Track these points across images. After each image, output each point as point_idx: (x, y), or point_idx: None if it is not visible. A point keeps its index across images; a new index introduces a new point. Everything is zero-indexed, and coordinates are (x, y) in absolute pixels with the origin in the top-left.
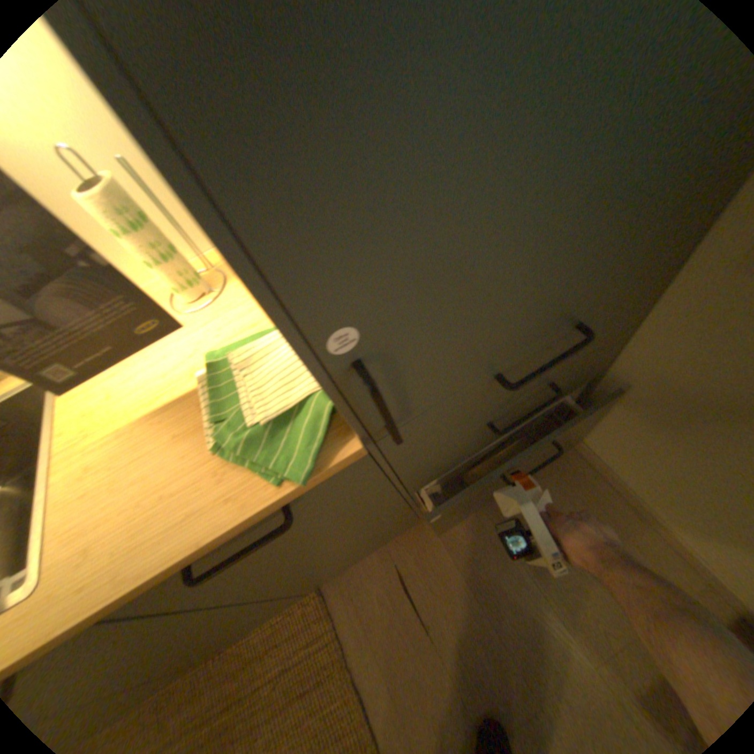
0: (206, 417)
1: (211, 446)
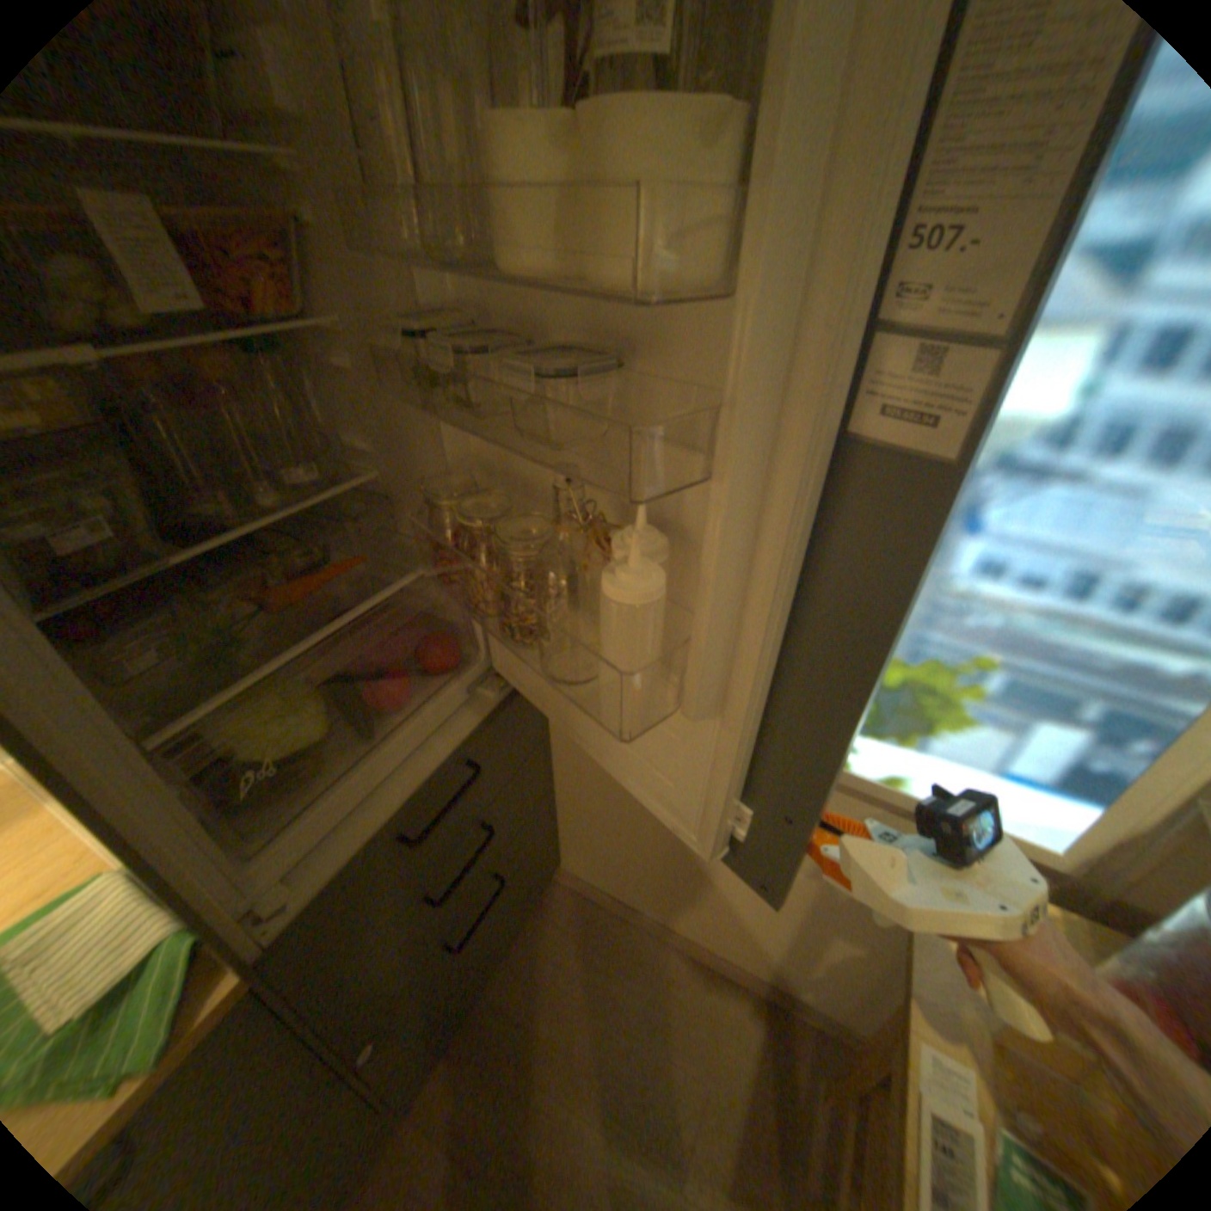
0: None
1: None
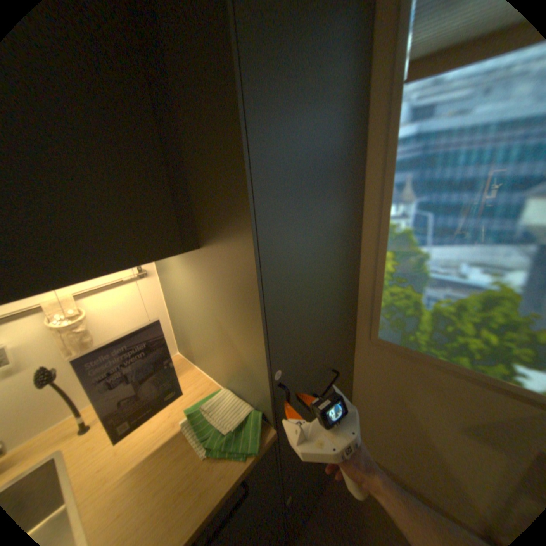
0: (192, 443)
1: (201, 455)
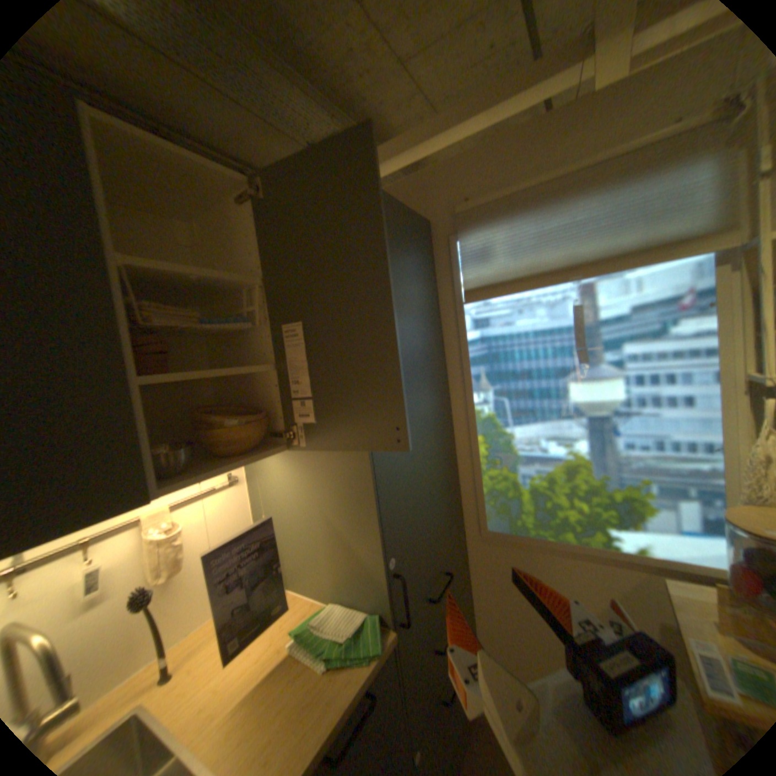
0: (305, 663)
1: (319, 671)
